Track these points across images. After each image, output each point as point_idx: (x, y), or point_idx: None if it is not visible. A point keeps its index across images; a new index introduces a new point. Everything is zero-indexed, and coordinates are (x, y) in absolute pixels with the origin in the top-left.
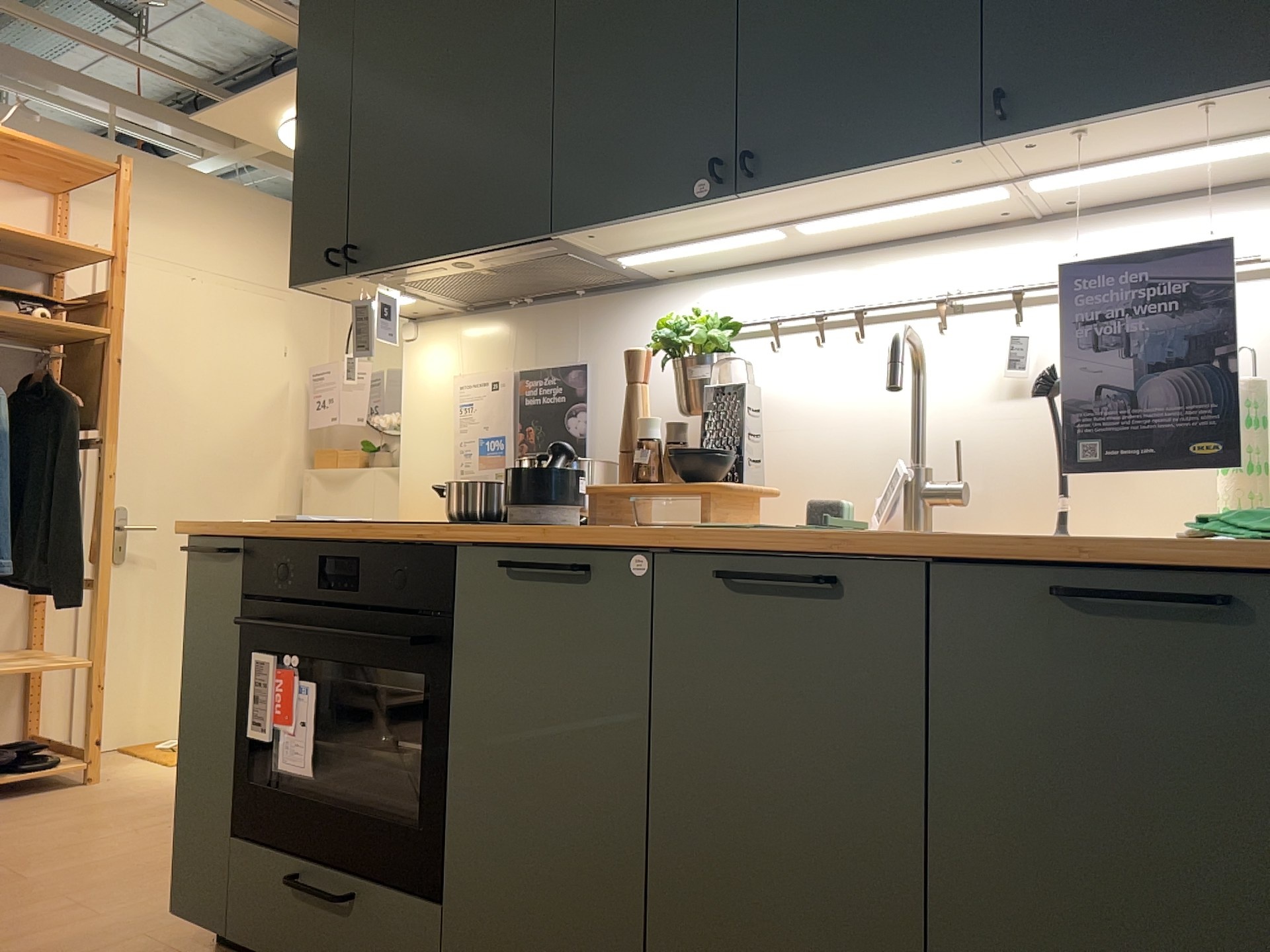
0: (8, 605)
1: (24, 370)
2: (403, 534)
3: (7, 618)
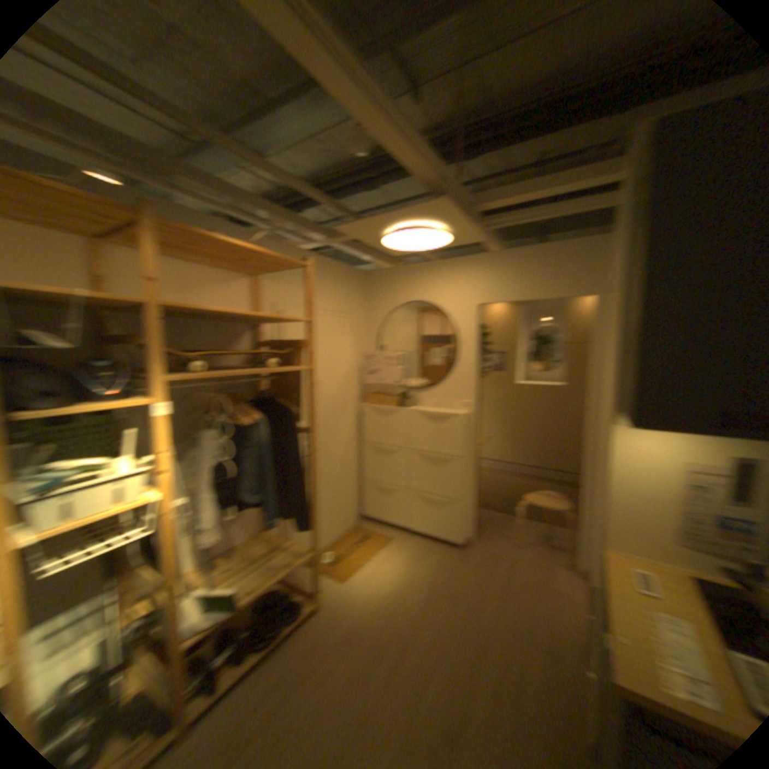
0: (257, 512)
1: (250, 383)
2: None
3: (257, 518)
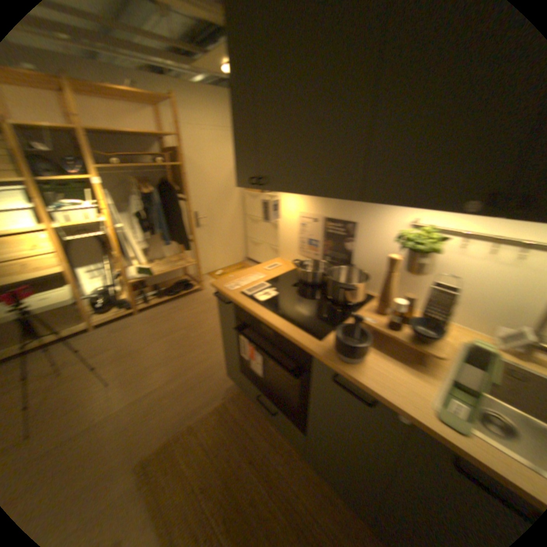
0: (171, 244)
1: (156, 174)
2: (289, 334)
3: (171, 247)
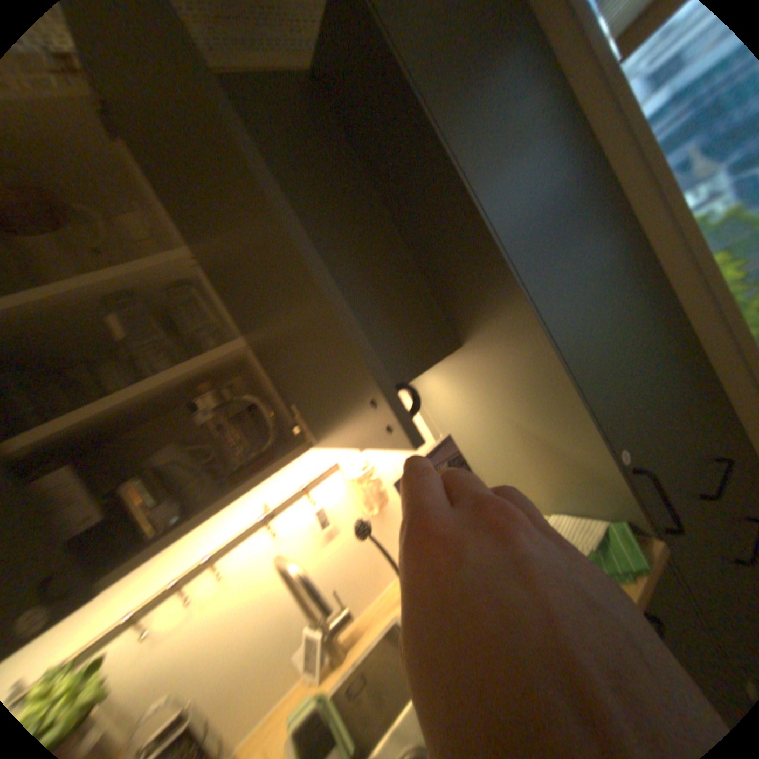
0: None
1: None
2: None
3: None
